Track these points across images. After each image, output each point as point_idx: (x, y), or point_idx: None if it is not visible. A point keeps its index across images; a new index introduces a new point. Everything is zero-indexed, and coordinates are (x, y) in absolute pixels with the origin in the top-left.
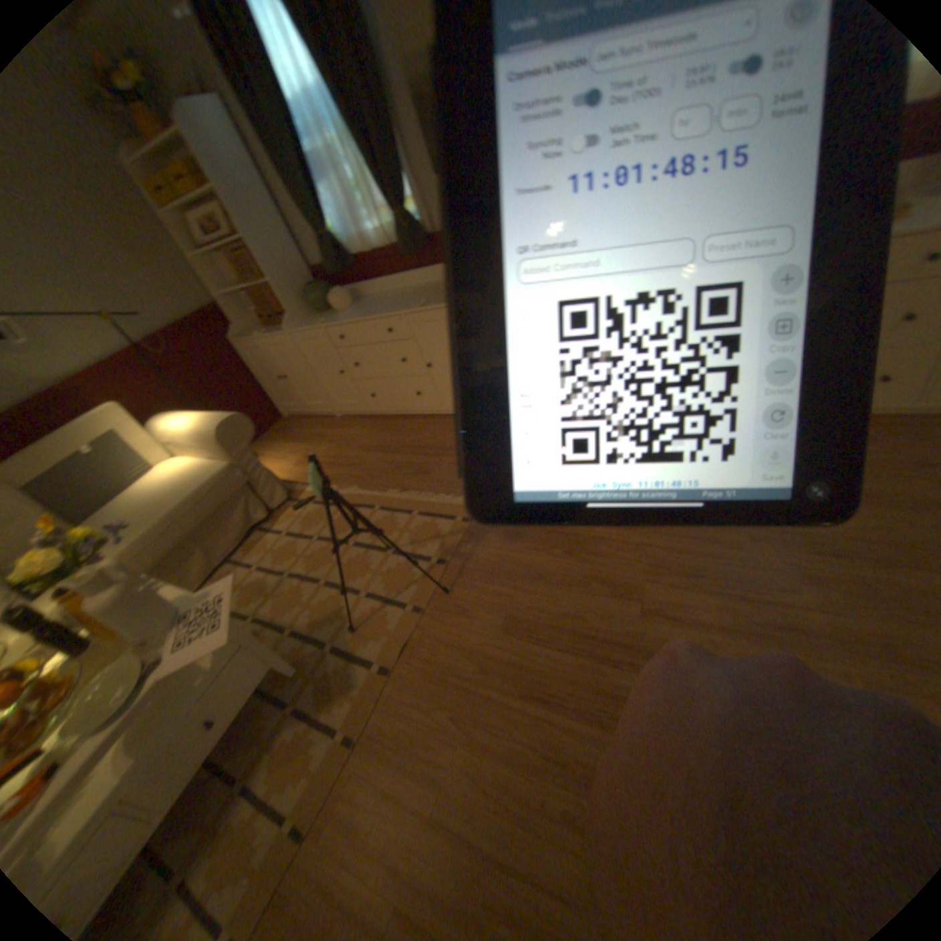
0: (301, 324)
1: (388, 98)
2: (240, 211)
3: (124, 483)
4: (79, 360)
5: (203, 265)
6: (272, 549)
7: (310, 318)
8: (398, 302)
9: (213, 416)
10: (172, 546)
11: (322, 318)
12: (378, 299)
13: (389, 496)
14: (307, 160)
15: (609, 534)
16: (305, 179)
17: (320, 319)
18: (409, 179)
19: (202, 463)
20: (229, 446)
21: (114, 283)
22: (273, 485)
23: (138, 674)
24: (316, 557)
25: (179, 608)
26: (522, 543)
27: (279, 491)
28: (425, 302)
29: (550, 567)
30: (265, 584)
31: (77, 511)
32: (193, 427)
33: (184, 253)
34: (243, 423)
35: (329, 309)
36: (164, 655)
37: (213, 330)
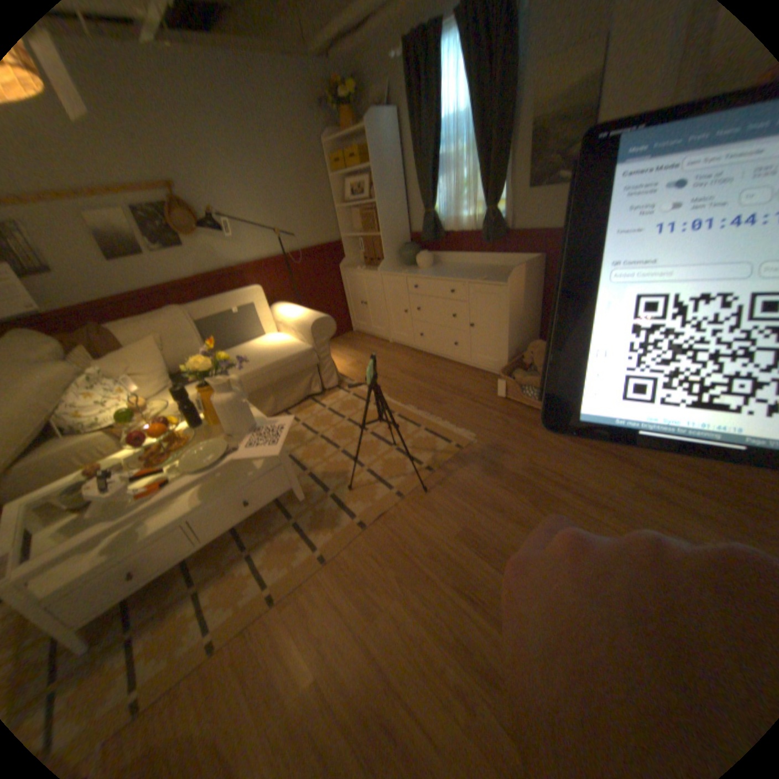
0: (392, 270)
1: (515, 128)
2: (382, 185)
3: (248, 337)
4: (253, 254)
5: (344, 215)
6: (317, 415)
7: (400, 267)
8: (467, 273)
9: (315, 313)
10: (261, 387)
11: (408, 270)
12: (453, 267)
13: (408, 410)
14: (440, 160)
15: (575, 503)
16: (434, 172)
17: (407, 270)
18: (510, 187)
19: (297, 342)
20: (317, 336)
21: (290, 213)
22: (333, 373)
23: (224, 450)
24: (343, 431)
25: (258, 423)
26: (497, 481)
27: (335, 378)
28: (488, 278)
29: (514, 508)
30: (305, 435)
31: (218, 345)
32: (301, 316)
33: (336, 204)
34: (331, 324)
35: (415, 265)
36: (241, 446)
37: (334, 258)
